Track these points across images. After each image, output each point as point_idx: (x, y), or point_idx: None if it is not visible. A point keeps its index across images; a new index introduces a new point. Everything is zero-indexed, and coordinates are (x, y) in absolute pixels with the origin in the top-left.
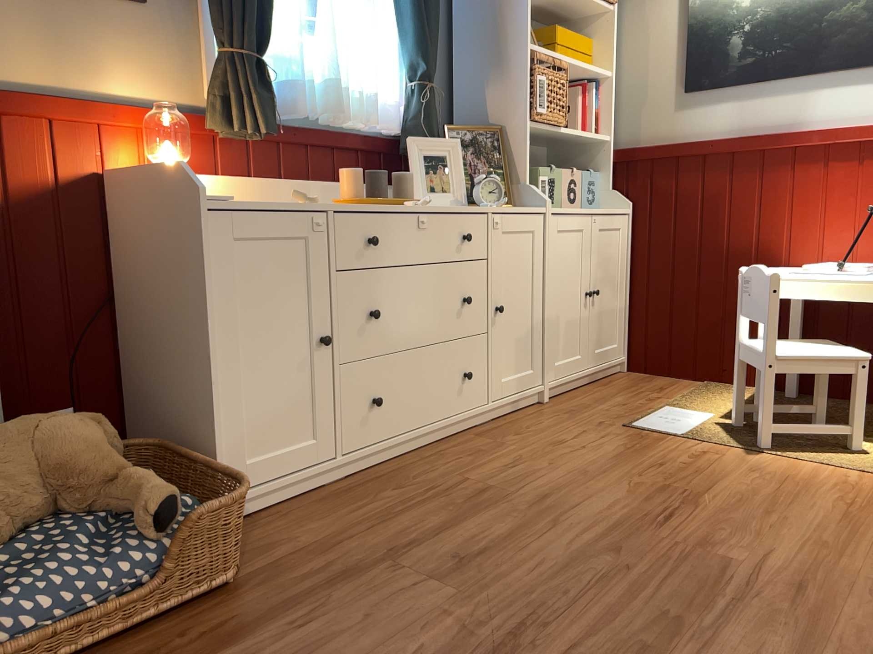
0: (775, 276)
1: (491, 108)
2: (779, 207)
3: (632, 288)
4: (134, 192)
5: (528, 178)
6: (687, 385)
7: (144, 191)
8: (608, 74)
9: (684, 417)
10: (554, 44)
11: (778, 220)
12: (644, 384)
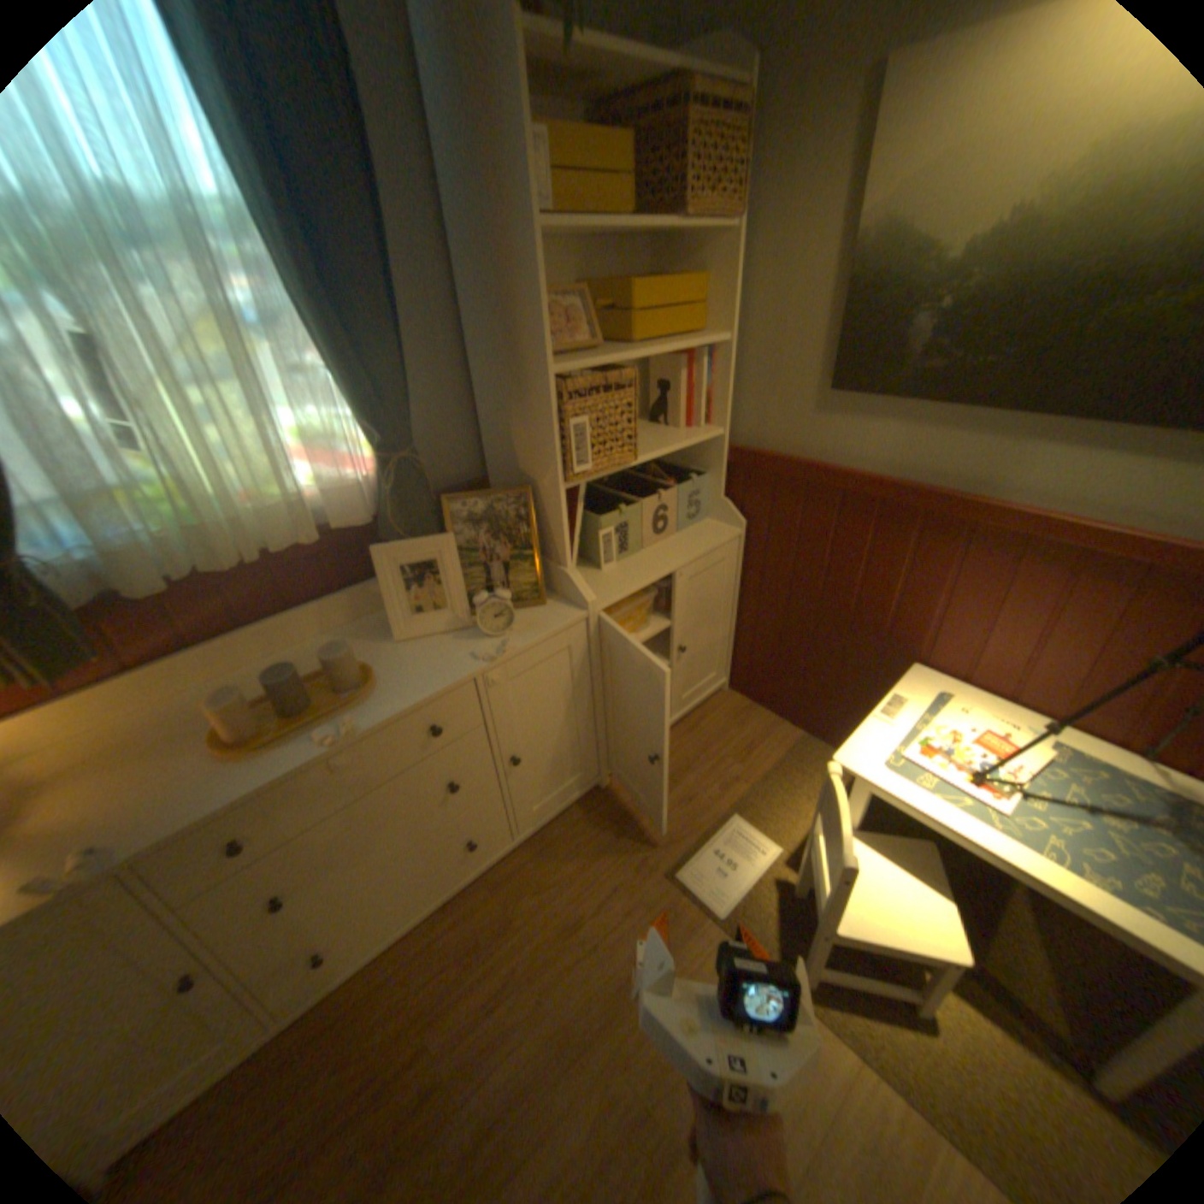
0: (852, 871)
1: (519, 451)
2: (933, 592)
3: (739, 615)
4: None
5: (573, 556)
6: (782, 741)
7: None
8: (724, 340)
9: (744, 857)
10: (630, 314)
11: (928, 607)
12: (733, 735)
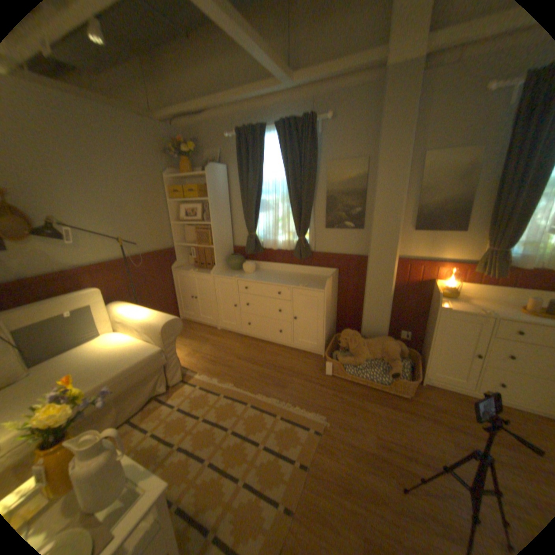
0: None
1: None
2: None
3: None
4: (436, 290)
5: None
6: None
7: (437, 292)
8: None
9: None
10: None
11: None
12: None
